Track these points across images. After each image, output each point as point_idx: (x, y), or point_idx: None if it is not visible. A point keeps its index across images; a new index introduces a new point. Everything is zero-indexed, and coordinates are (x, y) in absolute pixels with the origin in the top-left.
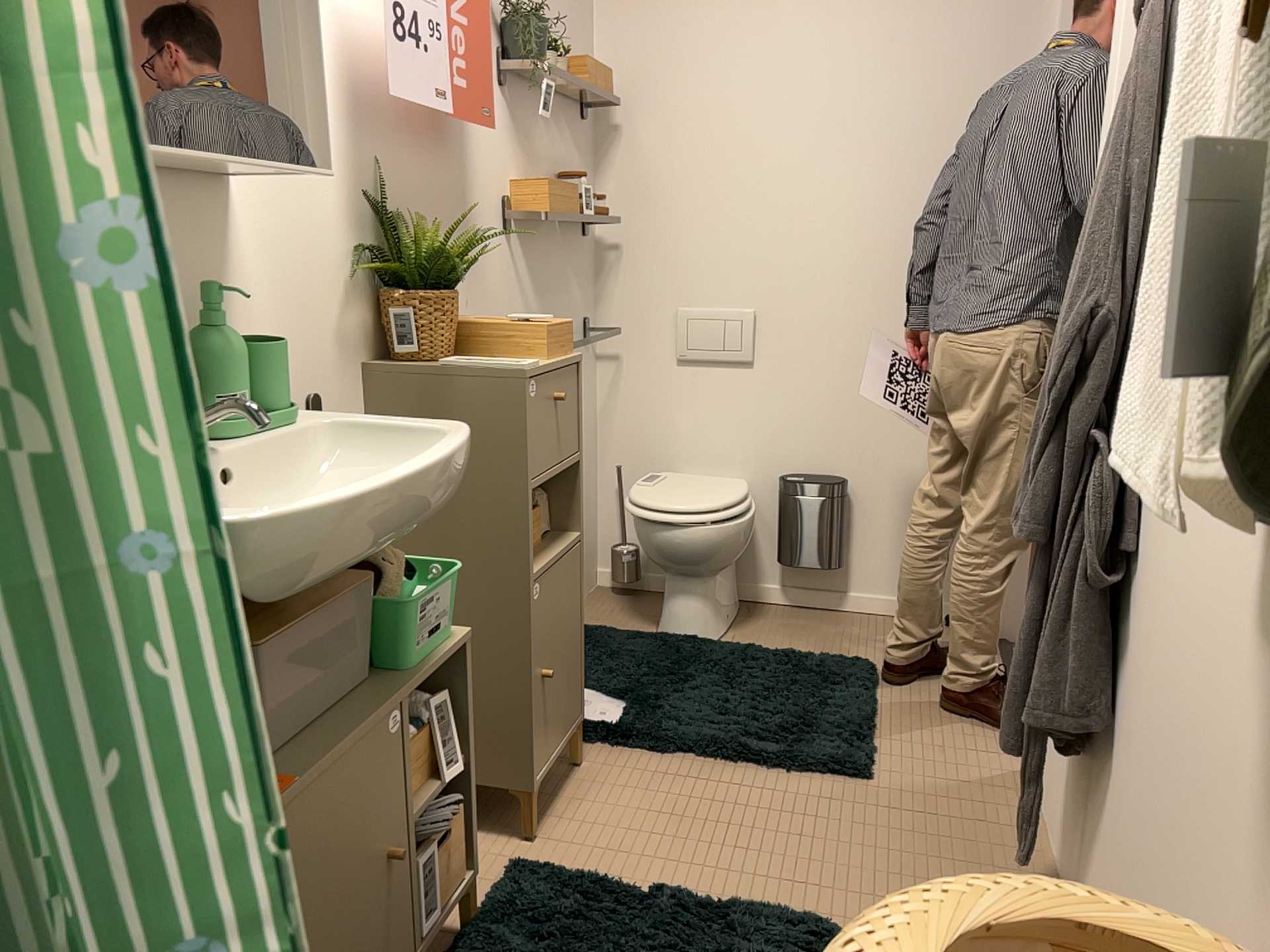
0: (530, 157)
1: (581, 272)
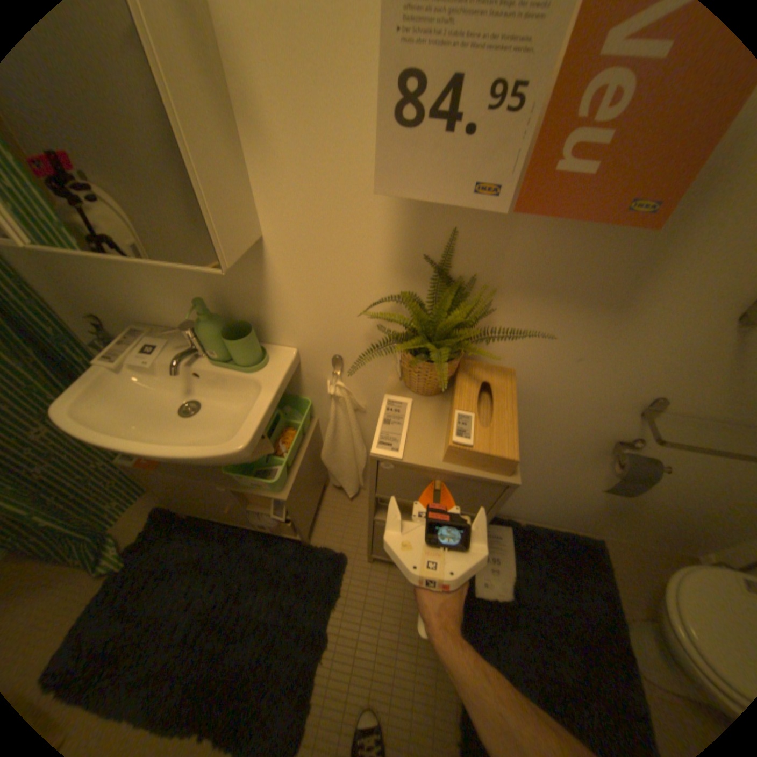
0: None
1: None
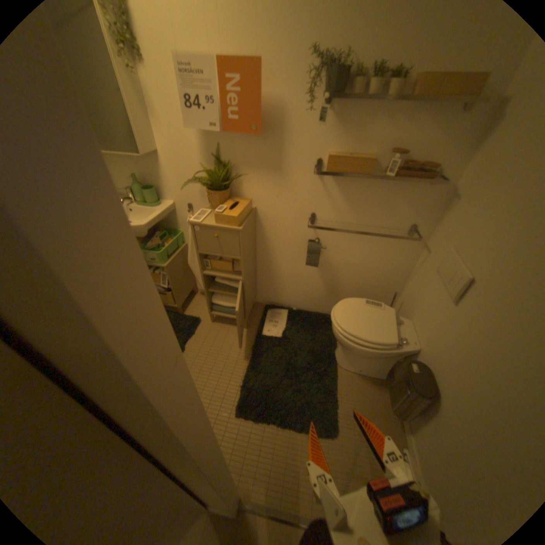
0: (356, 135)
1: (417, 199)
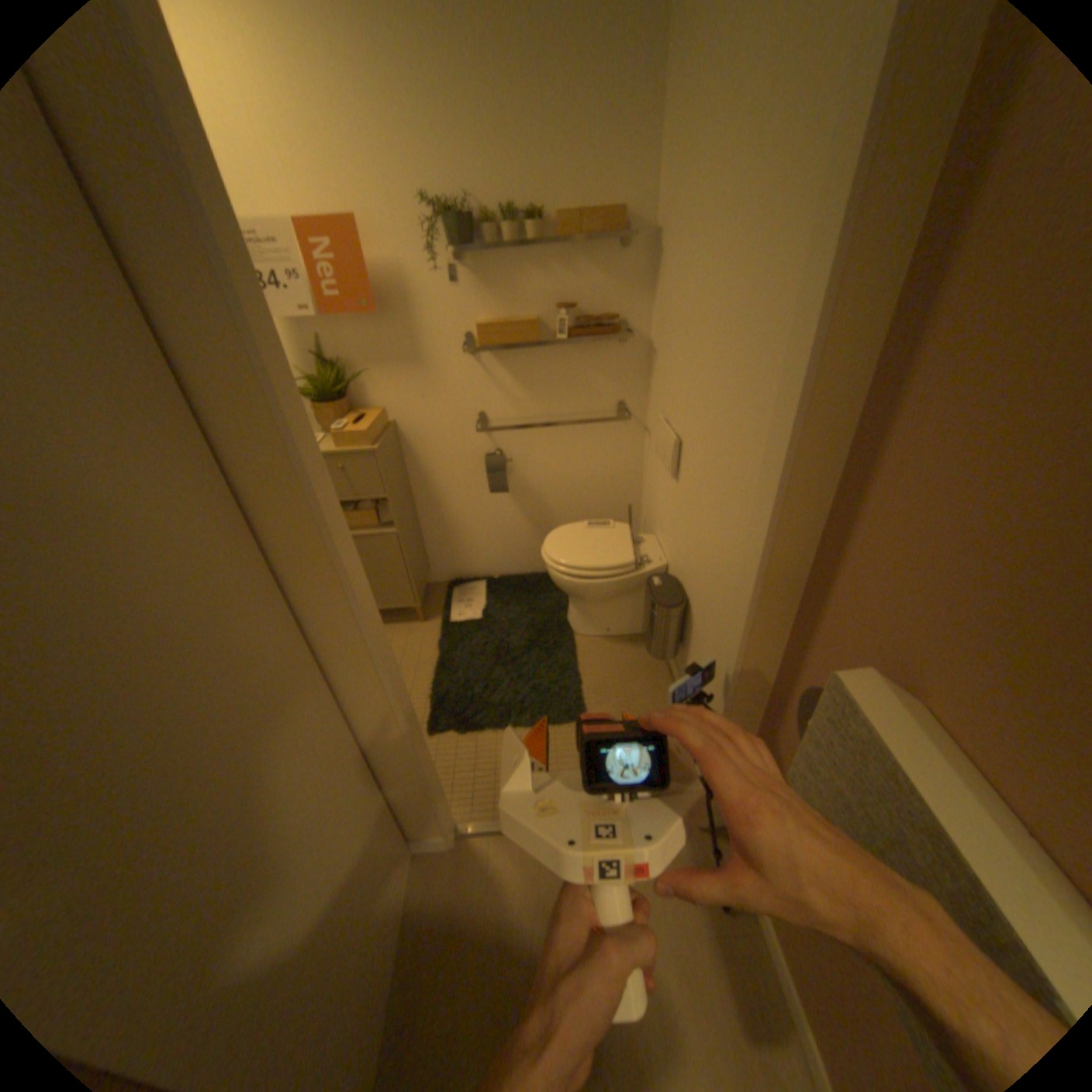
0: (507, 295)
1: (611, 367)
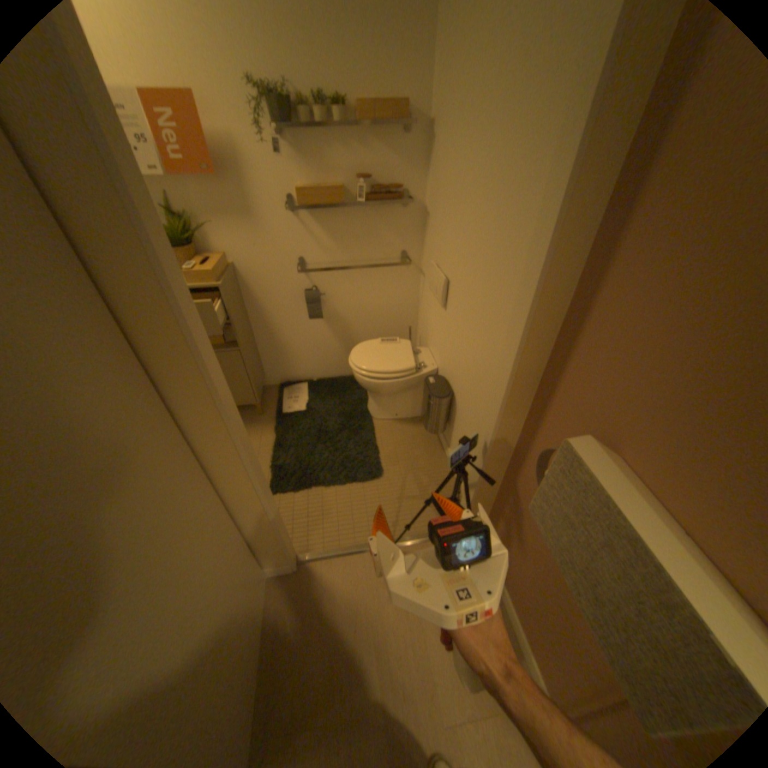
0: (318, 166)
1: (396, 224)
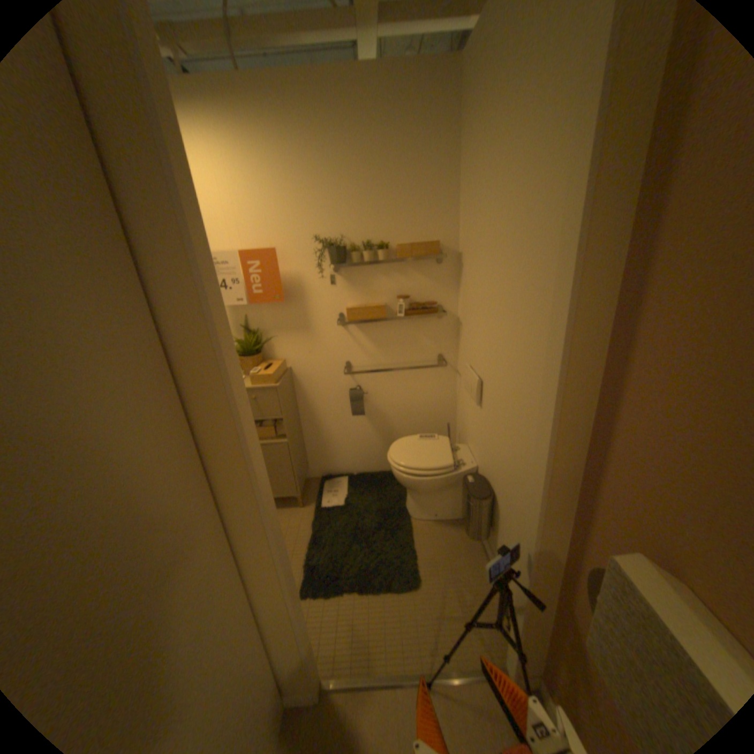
0: (366, 291)
1: (432, 333)
